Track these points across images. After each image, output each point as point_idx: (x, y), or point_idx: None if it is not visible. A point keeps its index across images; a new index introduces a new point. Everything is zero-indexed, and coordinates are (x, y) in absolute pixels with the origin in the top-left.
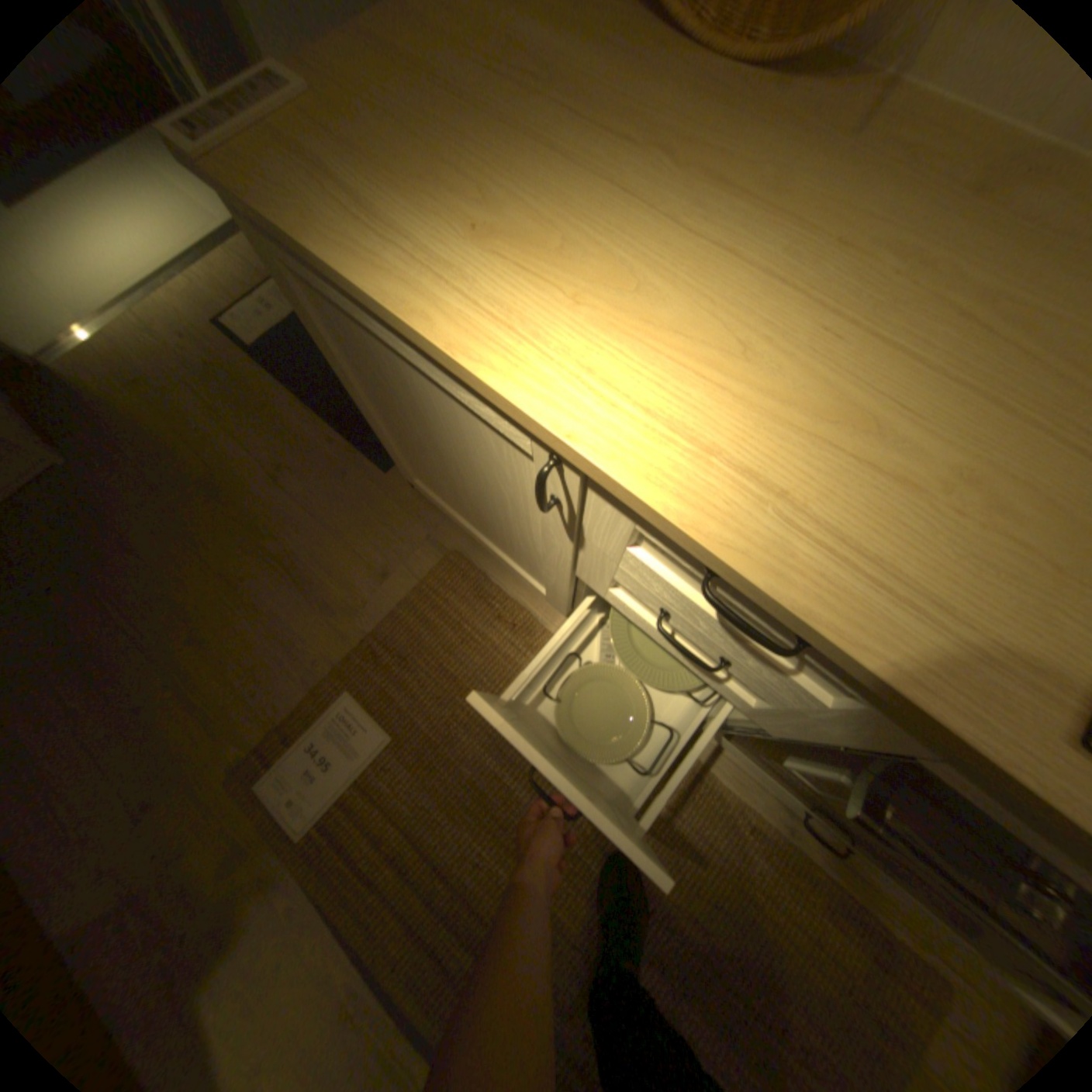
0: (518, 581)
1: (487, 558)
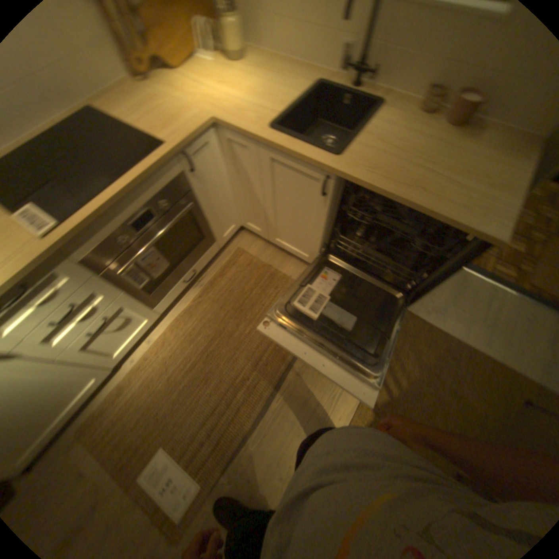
0: (97, 394)
1: (82, 412)
